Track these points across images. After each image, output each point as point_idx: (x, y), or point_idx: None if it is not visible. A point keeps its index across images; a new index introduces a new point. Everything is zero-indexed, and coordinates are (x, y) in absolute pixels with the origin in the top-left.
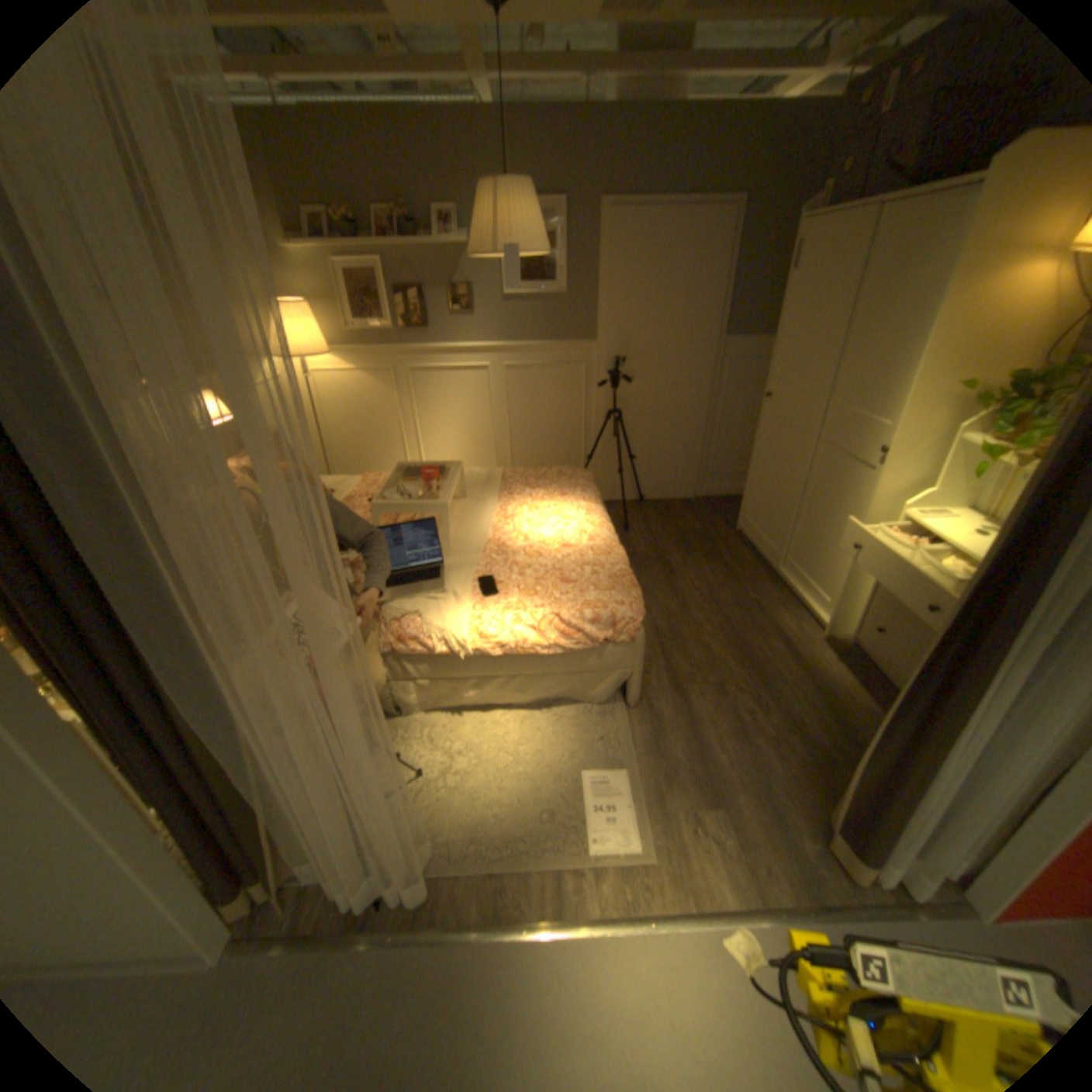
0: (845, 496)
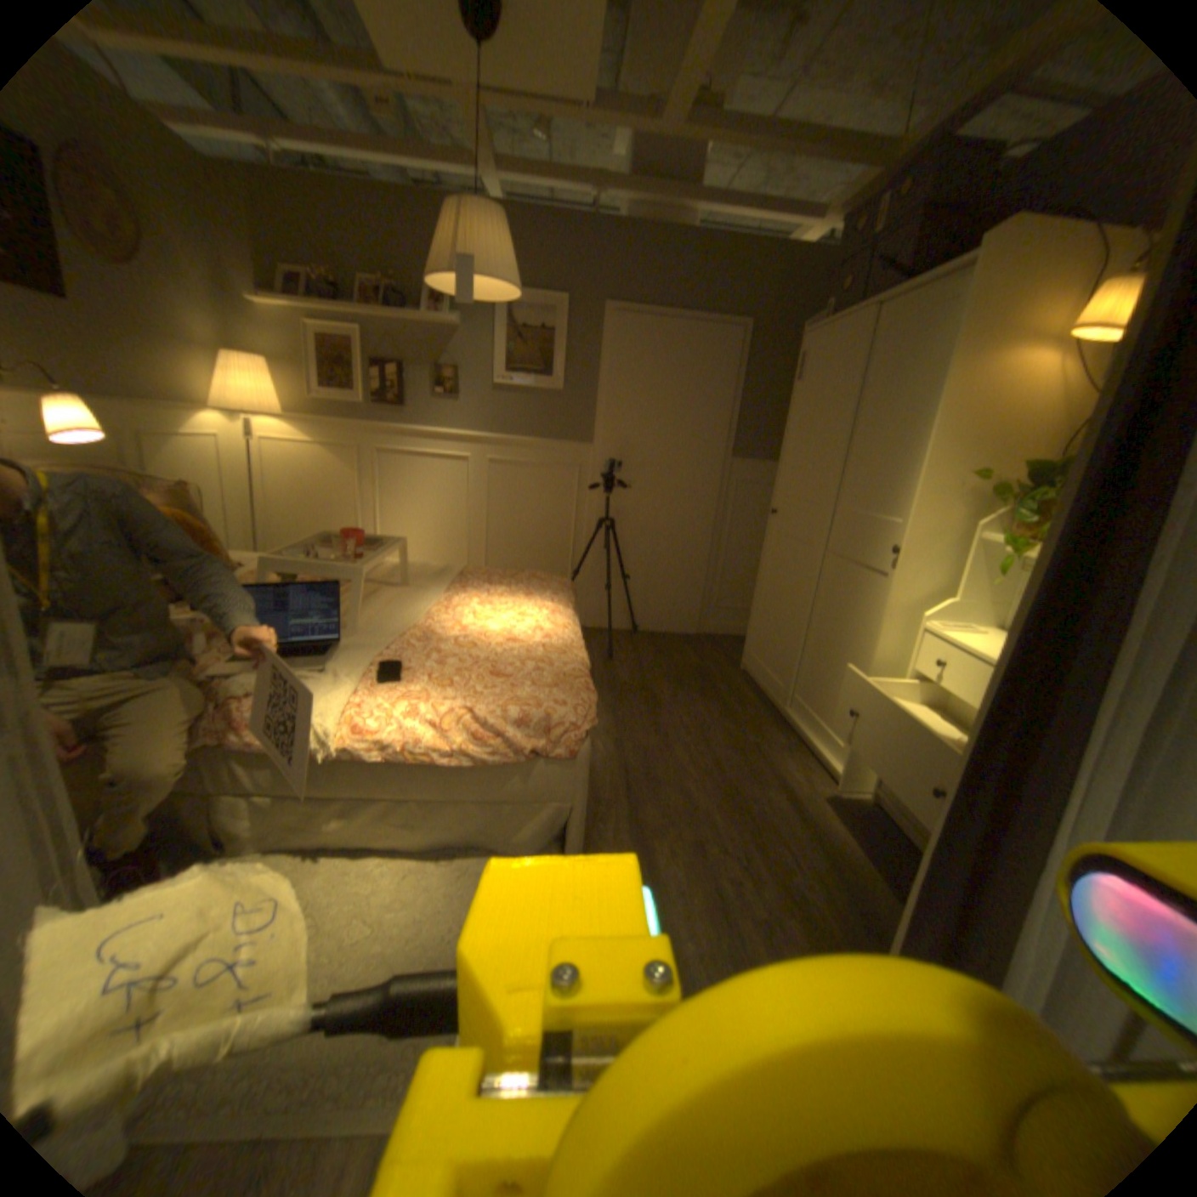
0: (857, 612)
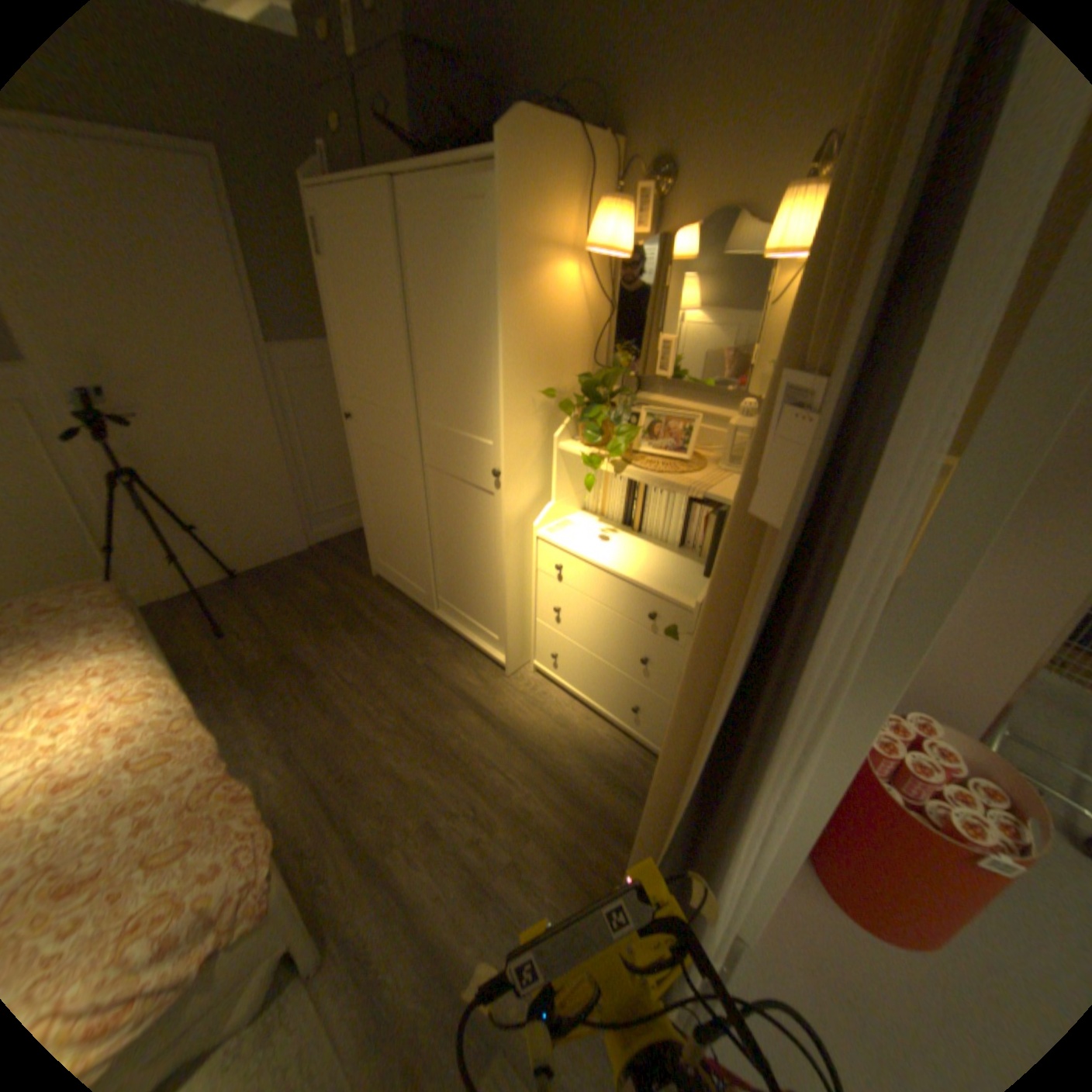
0: (474, 526)
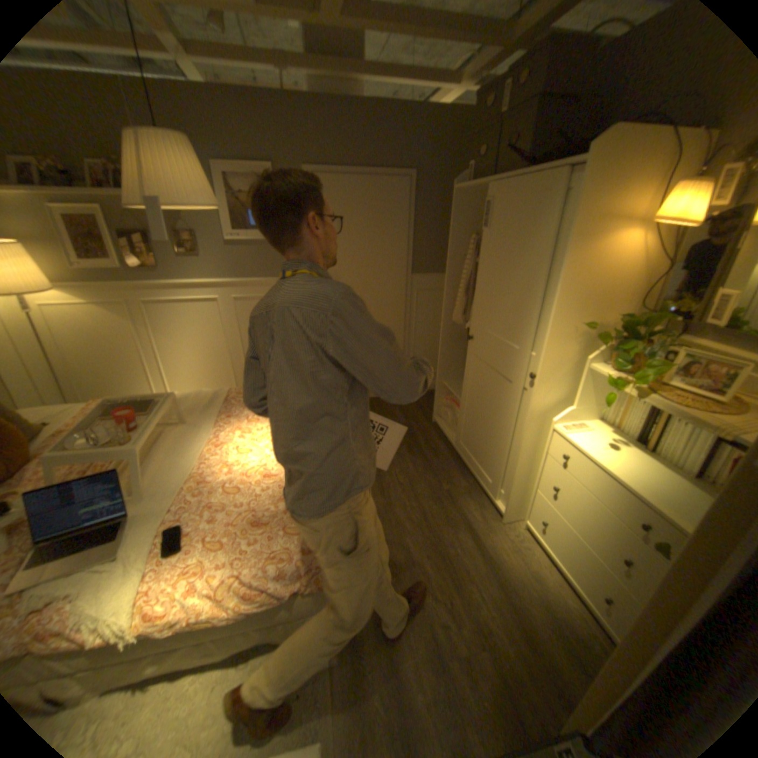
0: (507, 408)
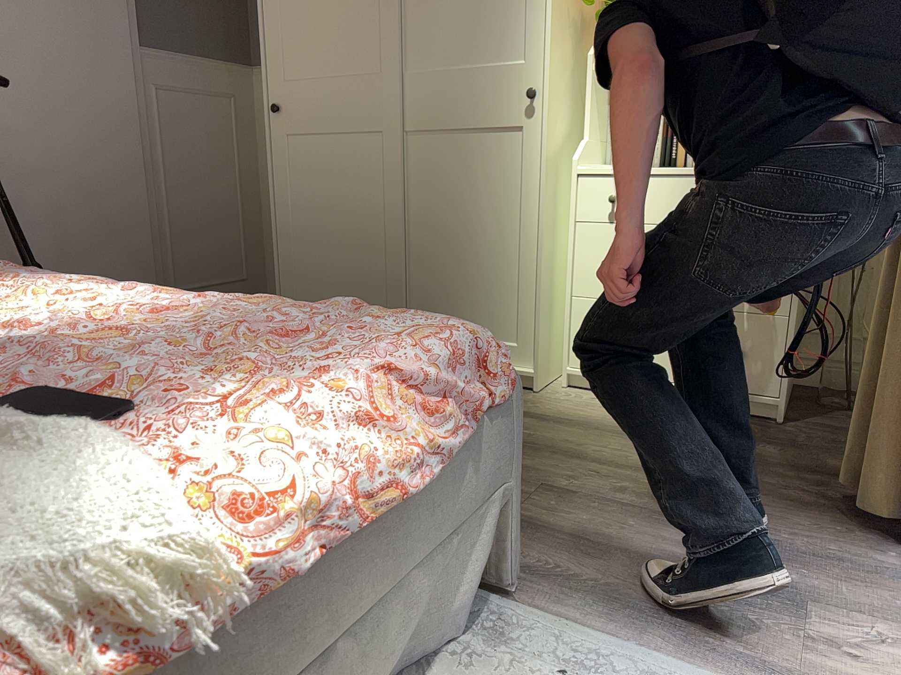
0: (484, 189)
